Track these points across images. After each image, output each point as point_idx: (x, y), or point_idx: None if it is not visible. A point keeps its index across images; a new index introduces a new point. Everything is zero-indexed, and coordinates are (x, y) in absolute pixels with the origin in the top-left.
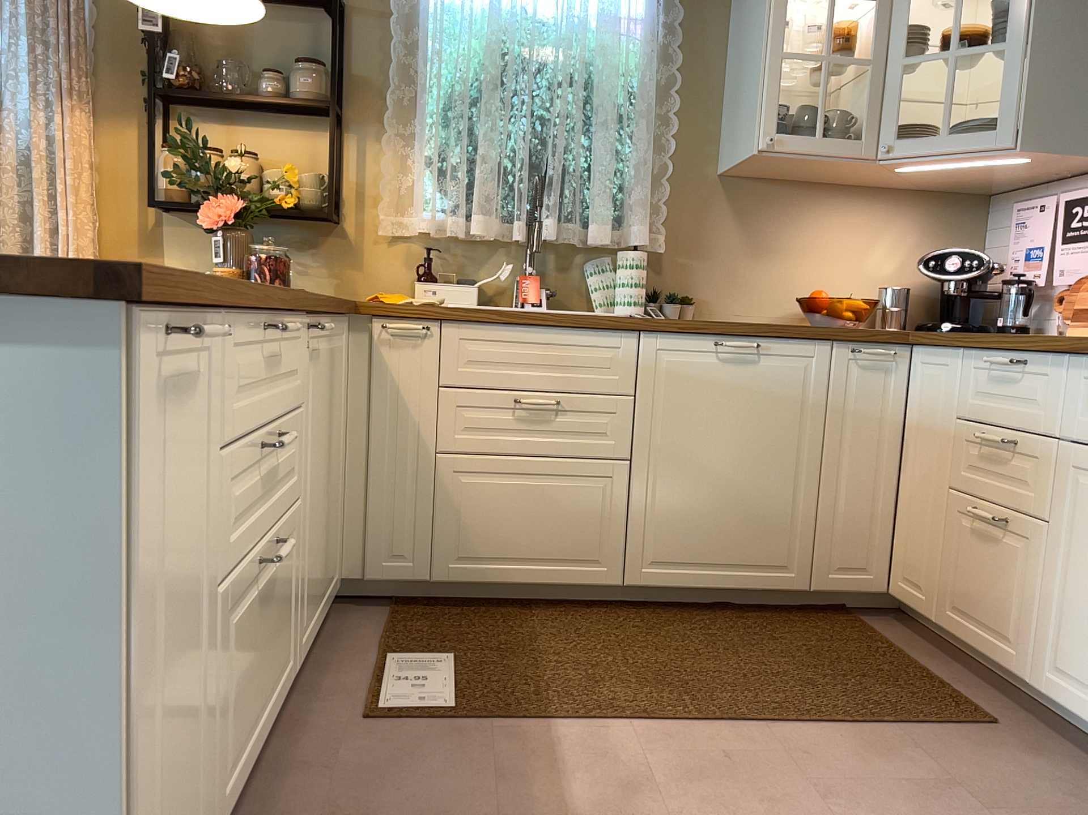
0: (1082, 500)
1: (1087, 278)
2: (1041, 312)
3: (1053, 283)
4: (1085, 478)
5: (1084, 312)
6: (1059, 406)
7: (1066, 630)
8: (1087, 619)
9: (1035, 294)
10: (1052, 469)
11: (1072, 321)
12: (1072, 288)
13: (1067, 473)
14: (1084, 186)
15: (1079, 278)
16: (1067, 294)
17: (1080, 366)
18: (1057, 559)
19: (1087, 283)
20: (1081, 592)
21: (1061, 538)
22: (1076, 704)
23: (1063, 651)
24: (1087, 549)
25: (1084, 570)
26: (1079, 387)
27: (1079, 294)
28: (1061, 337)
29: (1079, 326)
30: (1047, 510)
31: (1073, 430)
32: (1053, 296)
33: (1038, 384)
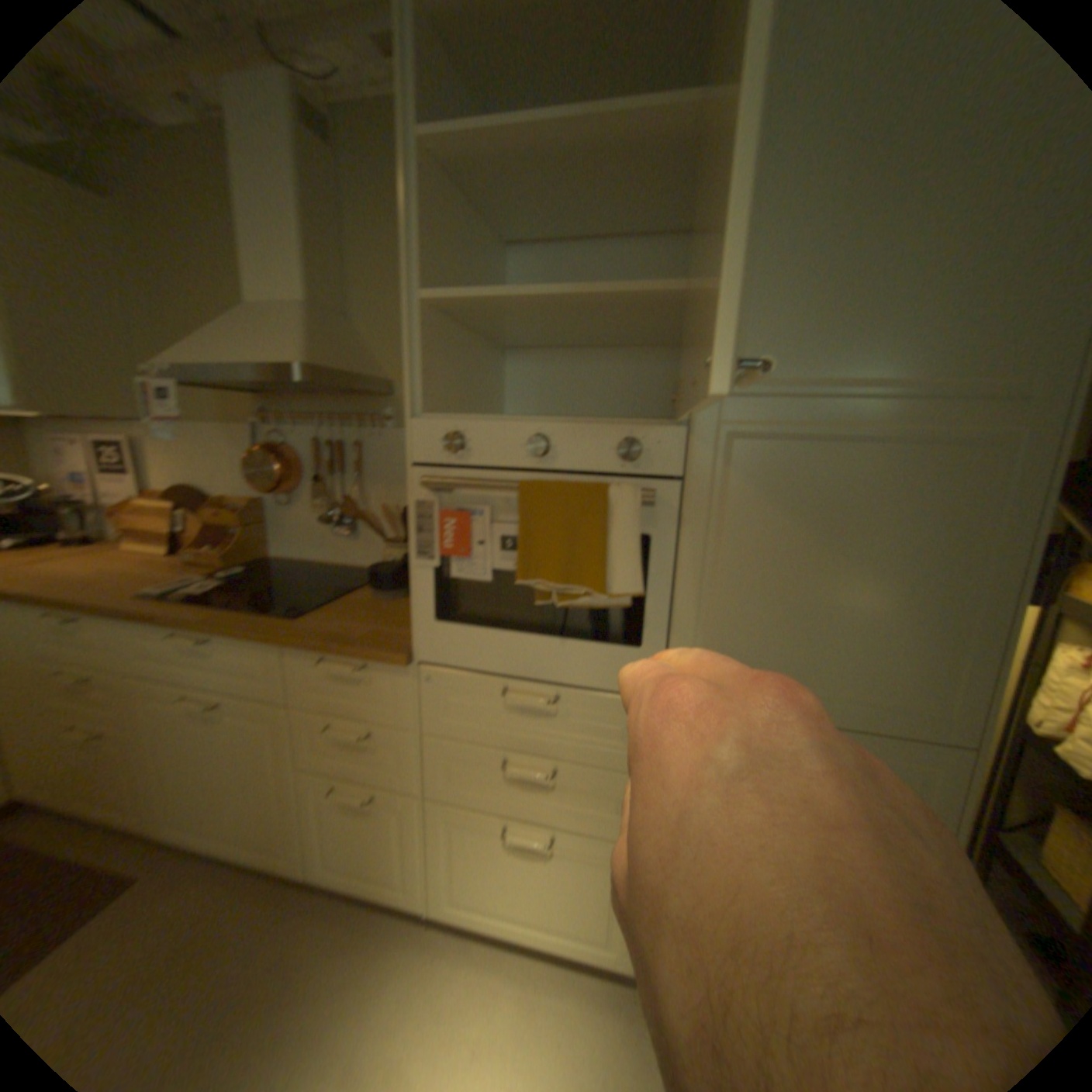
0: (146, 720)
1: (121, 505)
2: (93, 522)
3: (96, 502)
4: (143, 706)
5: (124, 533)
6: (109, 656)
7: (160, 803)
8: (172, 794)
9: (83, 509)
10: (117, 700)
11: (117, 537)
12: (112, 507)
13: (130, 703)
14: (98, 430)
15: (114, 504)
16: (108, 513)
17: (116, 629)
18: (141, 760)
19: (121, 511)
20: (163, 779)
21: (138, 746)
22: (181, 846)
23: (163, 817)
24: (158, 751)
25: (161, 765)
26: (119, 643)
27: (117, 517)
28: (96, 601)
29: (122, 545)
30: (123, 729)
31: (125, 673)
32: (99, 512)
33: (86, 640)
